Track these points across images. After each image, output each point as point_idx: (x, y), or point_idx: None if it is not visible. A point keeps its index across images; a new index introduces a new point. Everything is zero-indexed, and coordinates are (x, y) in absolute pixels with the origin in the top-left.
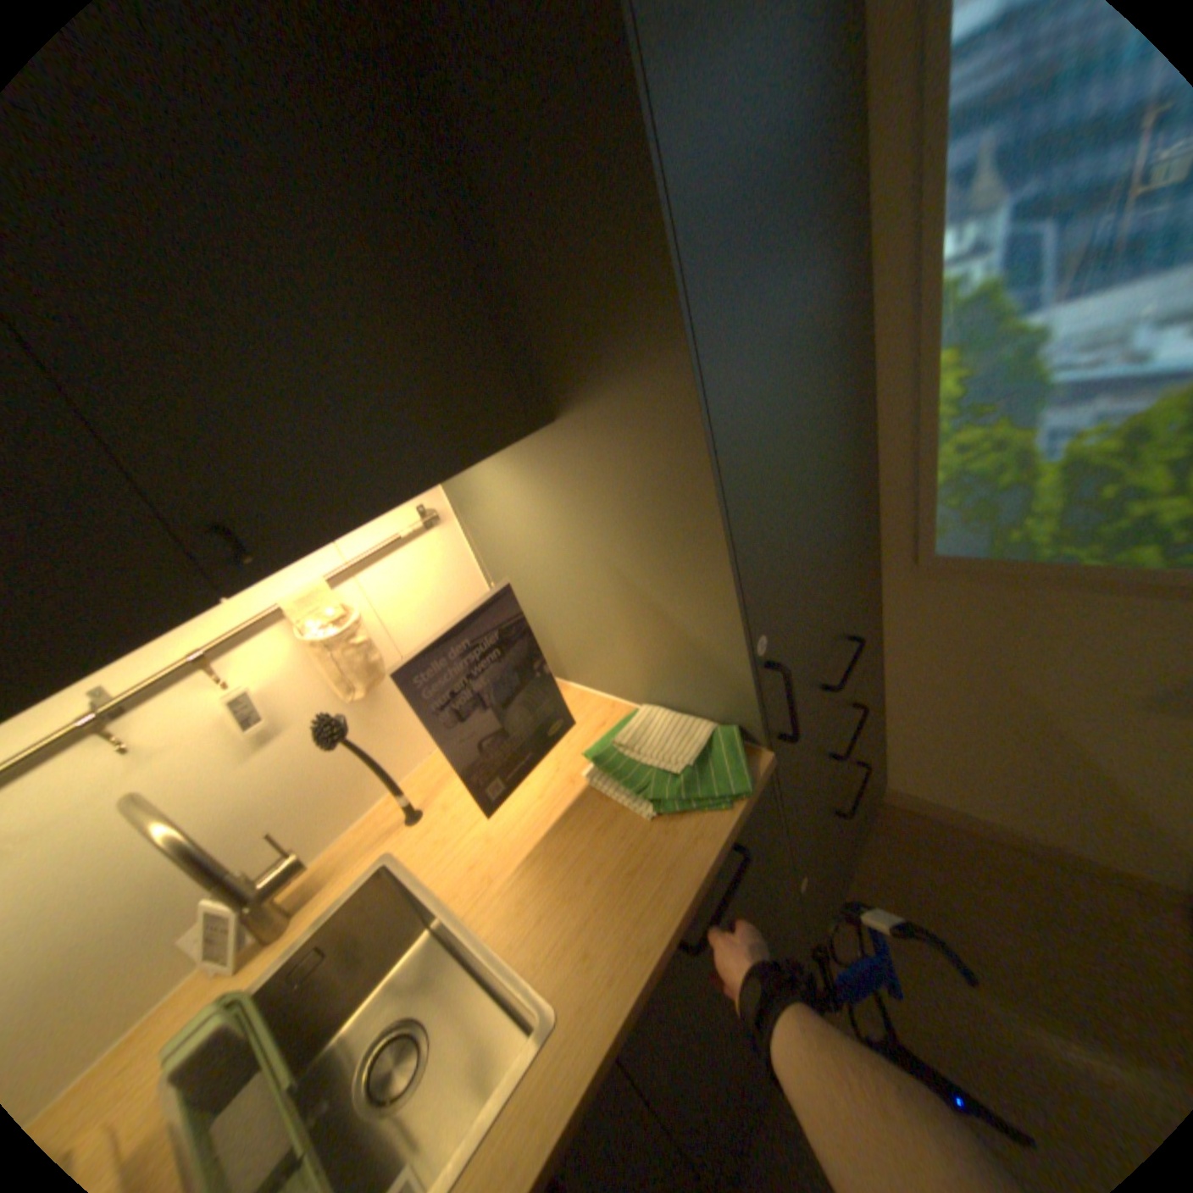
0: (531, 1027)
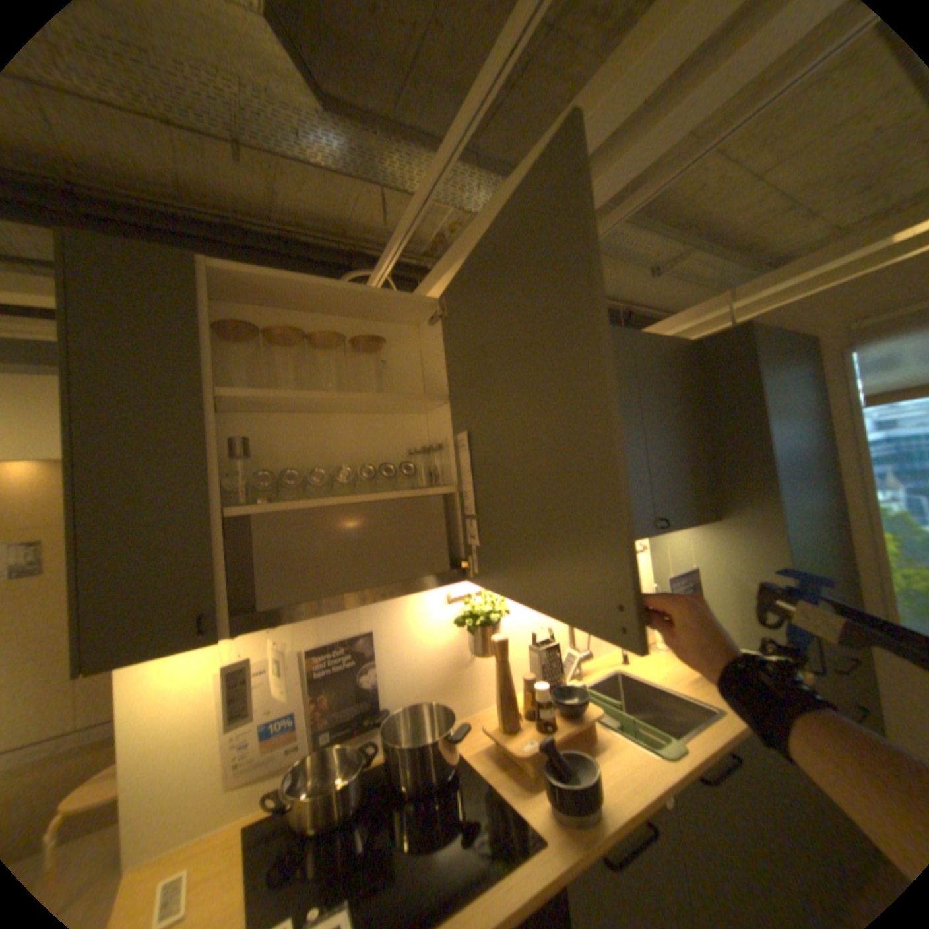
0: (715, 713)
